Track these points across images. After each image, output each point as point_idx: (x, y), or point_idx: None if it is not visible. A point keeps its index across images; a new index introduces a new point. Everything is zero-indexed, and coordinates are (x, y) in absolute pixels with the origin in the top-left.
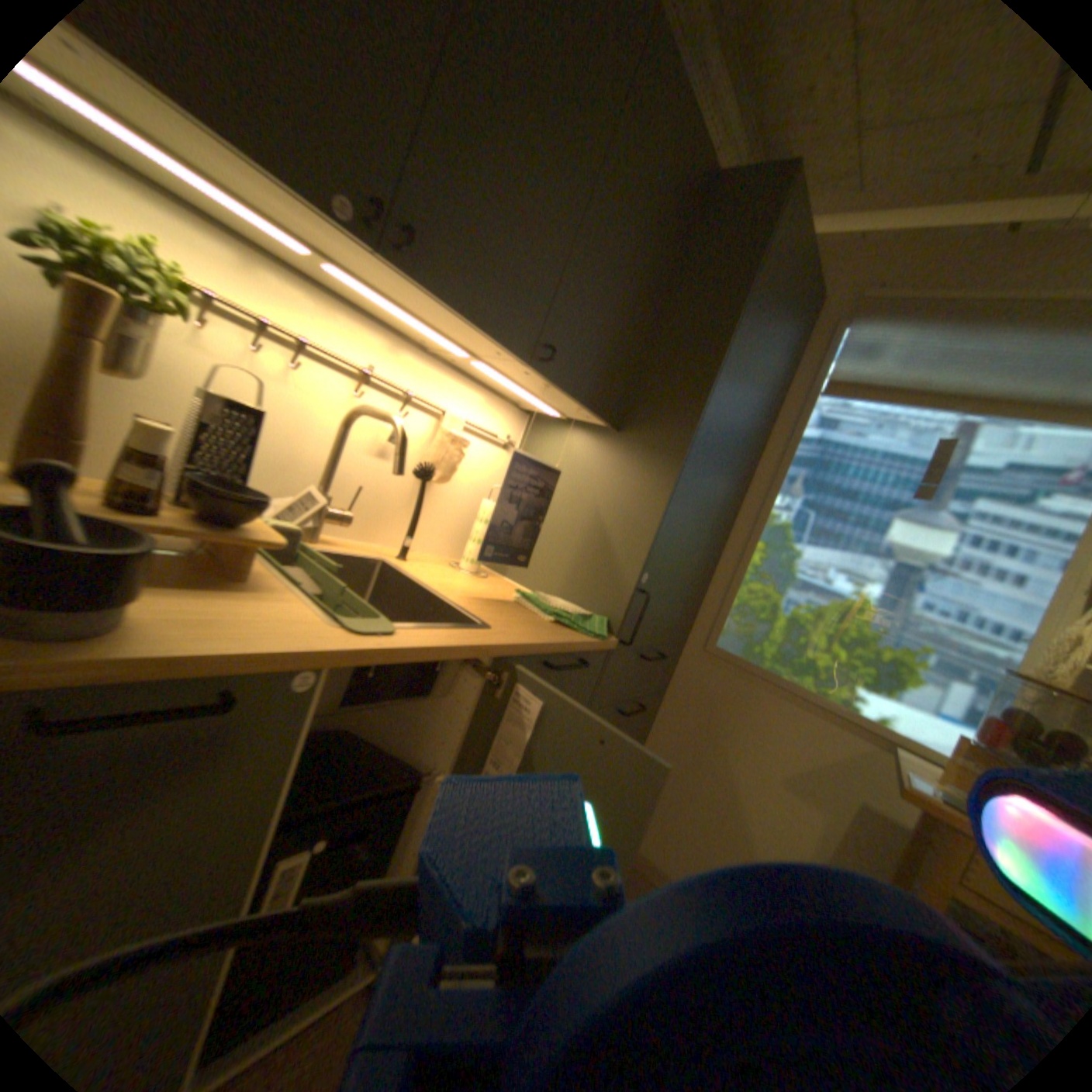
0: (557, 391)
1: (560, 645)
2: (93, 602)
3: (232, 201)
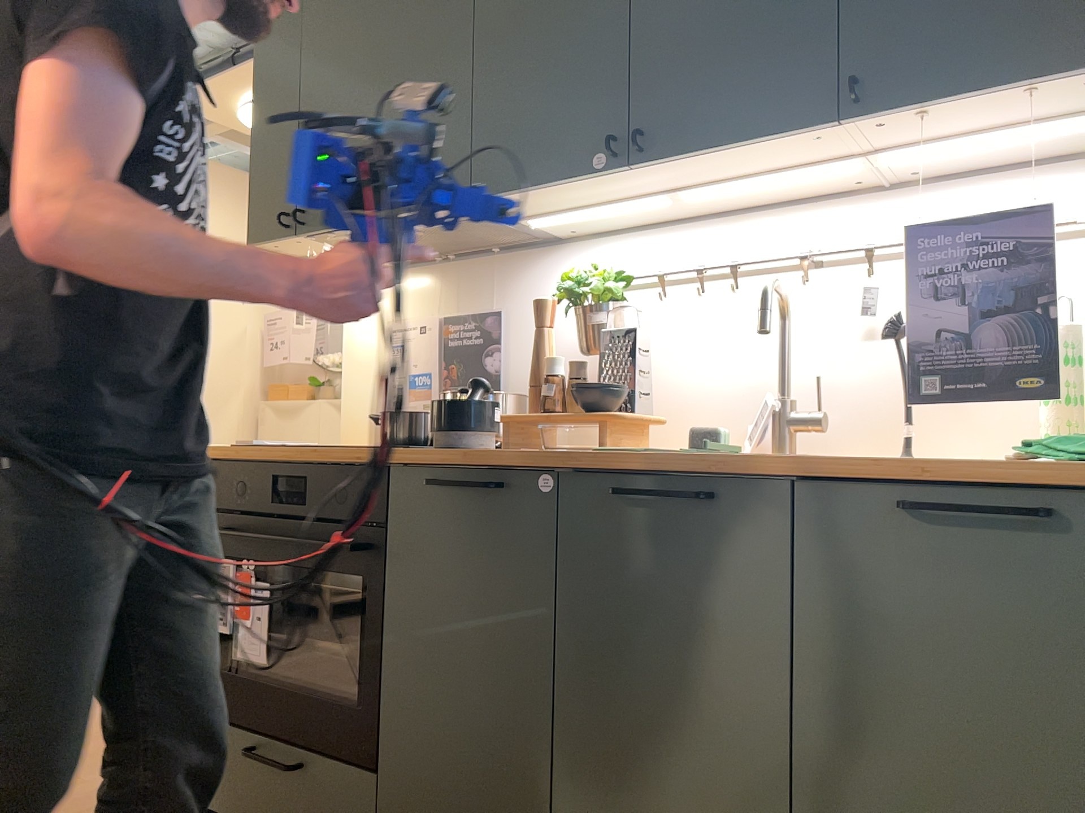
0: (968, 105)
1: (937, 472)
2: (467, 434)
3: (618, 206)
